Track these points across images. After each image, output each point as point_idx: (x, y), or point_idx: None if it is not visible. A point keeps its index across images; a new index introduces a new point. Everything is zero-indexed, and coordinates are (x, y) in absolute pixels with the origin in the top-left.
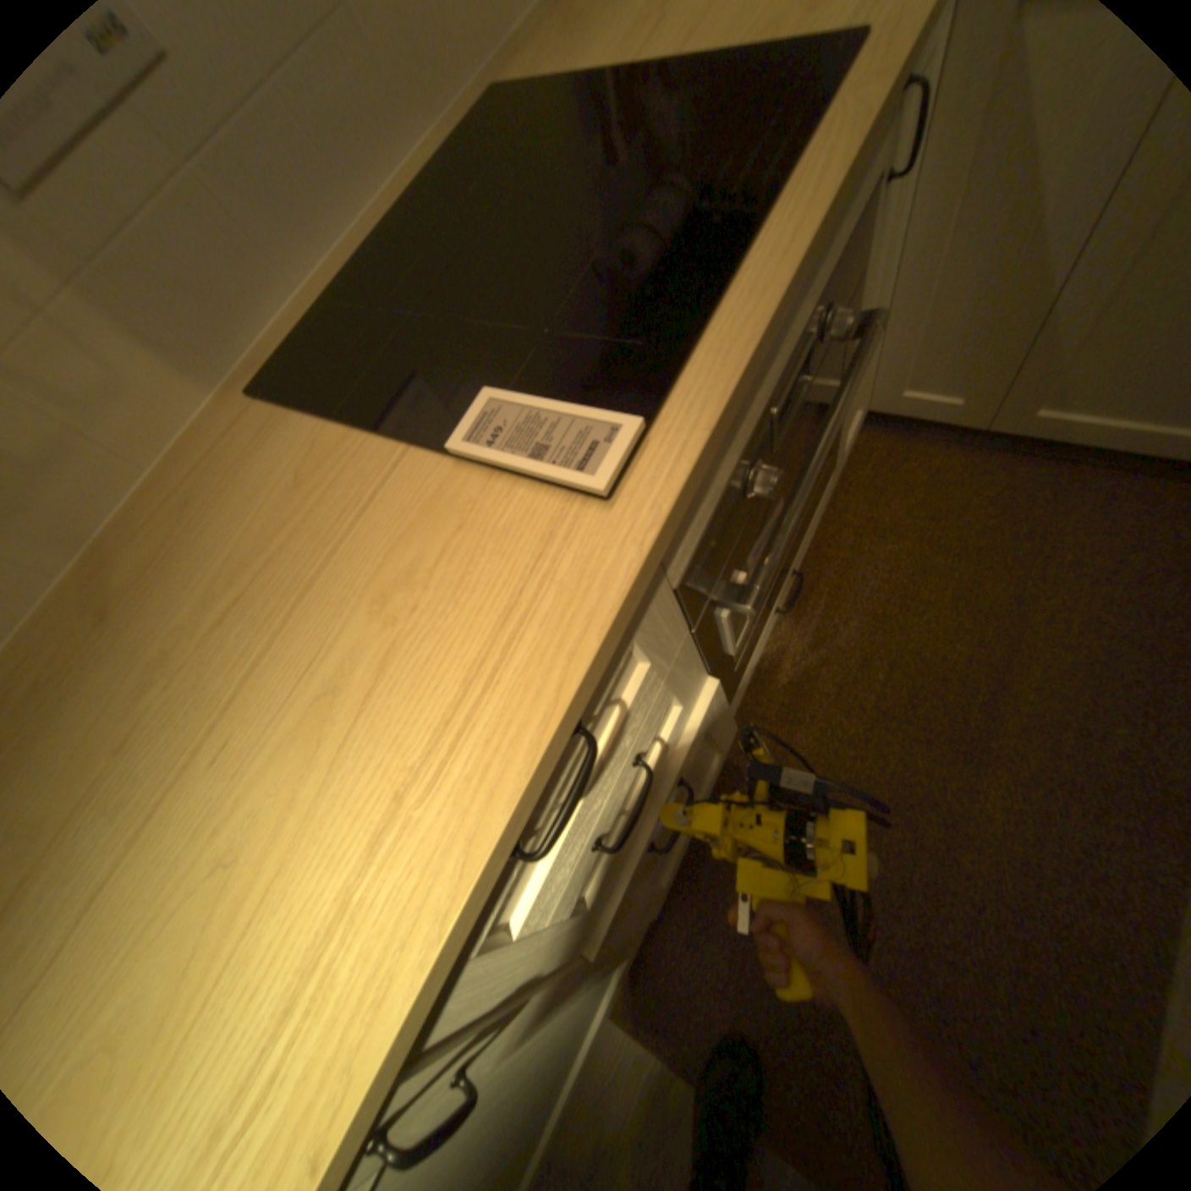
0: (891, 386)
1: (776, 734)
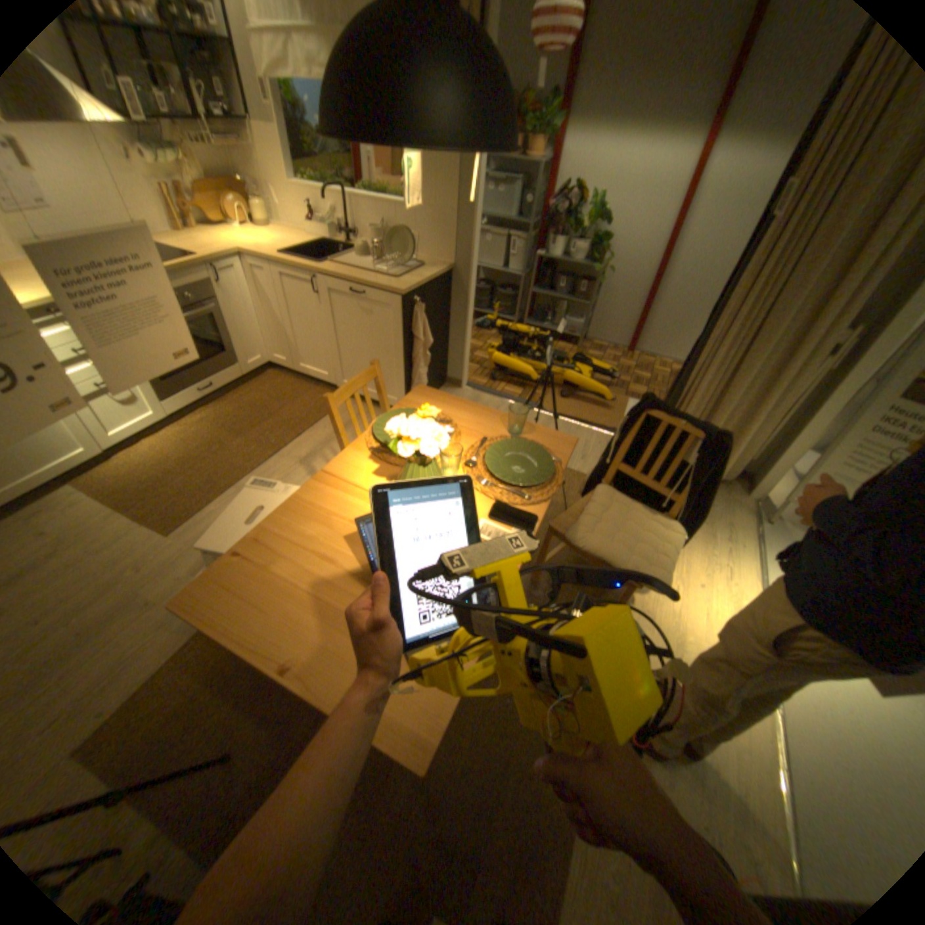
0: (272, 352)
1: (188, 427)
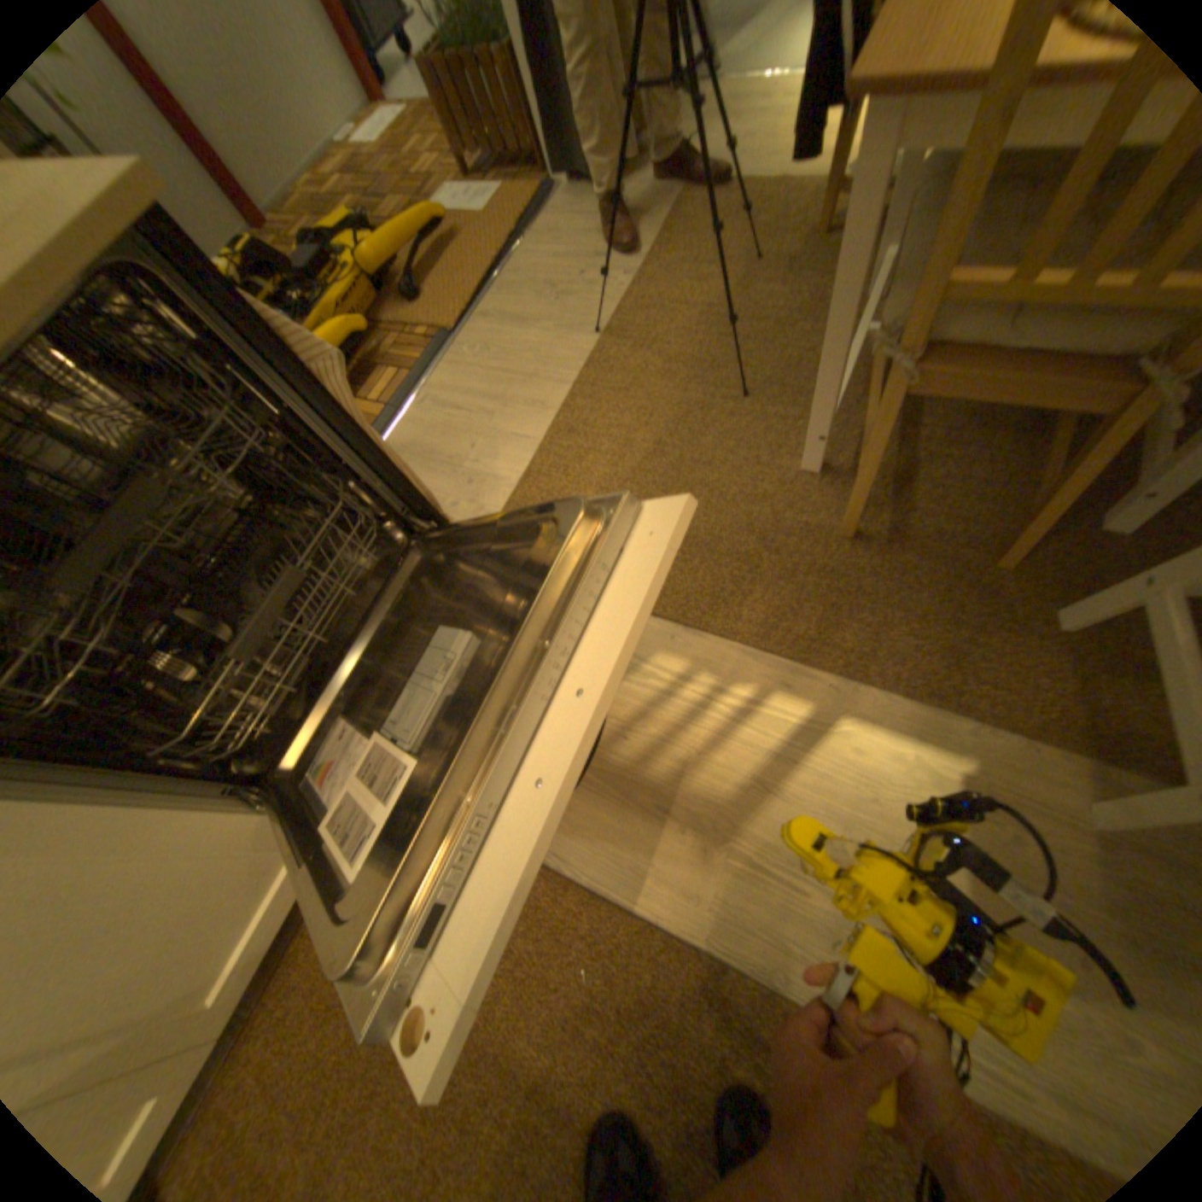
0: None
1: None
